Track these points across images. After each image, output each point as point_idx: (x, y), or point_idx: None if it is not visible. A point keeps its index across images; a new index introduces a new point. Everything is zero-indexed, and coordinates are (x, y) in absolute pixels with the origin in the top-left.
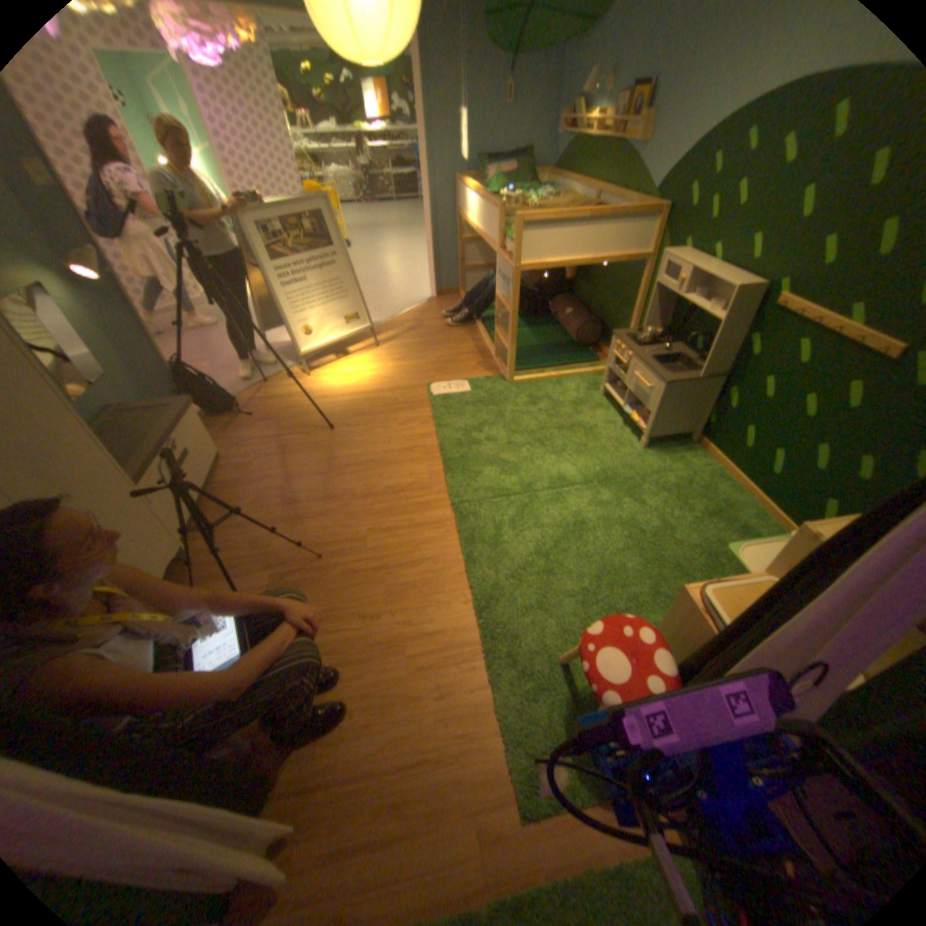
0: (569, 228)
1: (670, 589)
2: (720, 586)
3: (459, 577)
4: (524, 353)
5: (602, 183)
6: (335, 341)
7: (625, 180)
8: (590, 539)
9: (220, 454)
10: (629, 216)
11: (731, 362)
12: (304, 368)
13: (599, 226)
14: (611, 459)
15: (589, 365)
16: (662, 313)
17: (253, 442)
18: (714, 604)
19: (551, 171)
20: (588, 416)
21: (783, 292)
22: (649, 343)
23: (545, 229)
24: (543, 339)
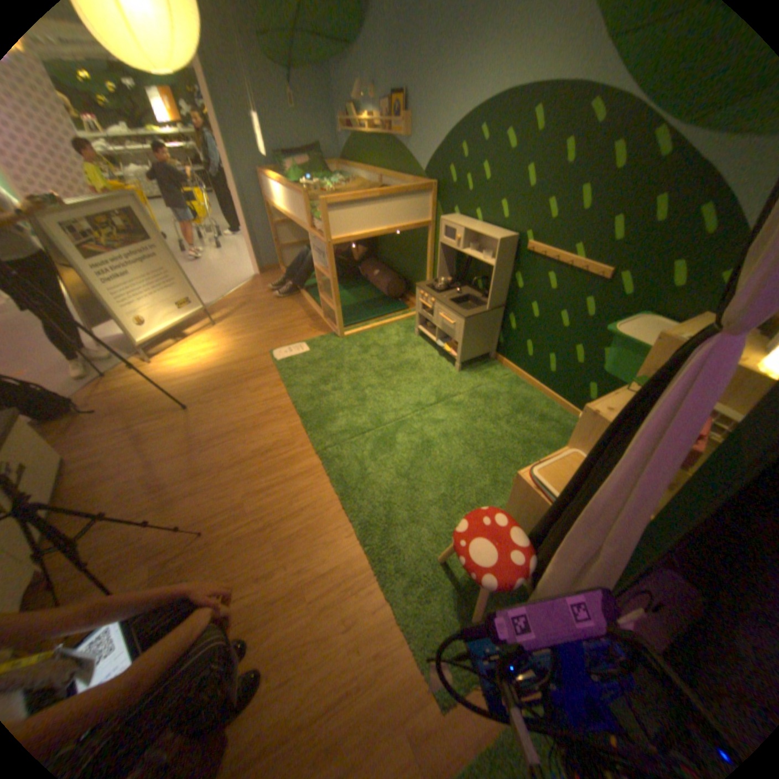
0: (364, 206)
1: (504, 476)
2: (541, 465)
3: (338, 514)
4: (347, 311)
5: (381, 169)
6: (170, 326)
7: (399, 166)
8: (436, 452)
9: (65, 459)
10: (408, 193)
11: (505, 295)
12: (142, 355)
13: (387, 202)
14: (436, 384)
15: (402, 313)
16: (448, 265)
17: (100, 439)
18: (541, 480)
19: (337, 161)
20: (411, 353)
21: (529, 240)
22: (444, 289)
23: (345, 208)
24: (360, 297)
